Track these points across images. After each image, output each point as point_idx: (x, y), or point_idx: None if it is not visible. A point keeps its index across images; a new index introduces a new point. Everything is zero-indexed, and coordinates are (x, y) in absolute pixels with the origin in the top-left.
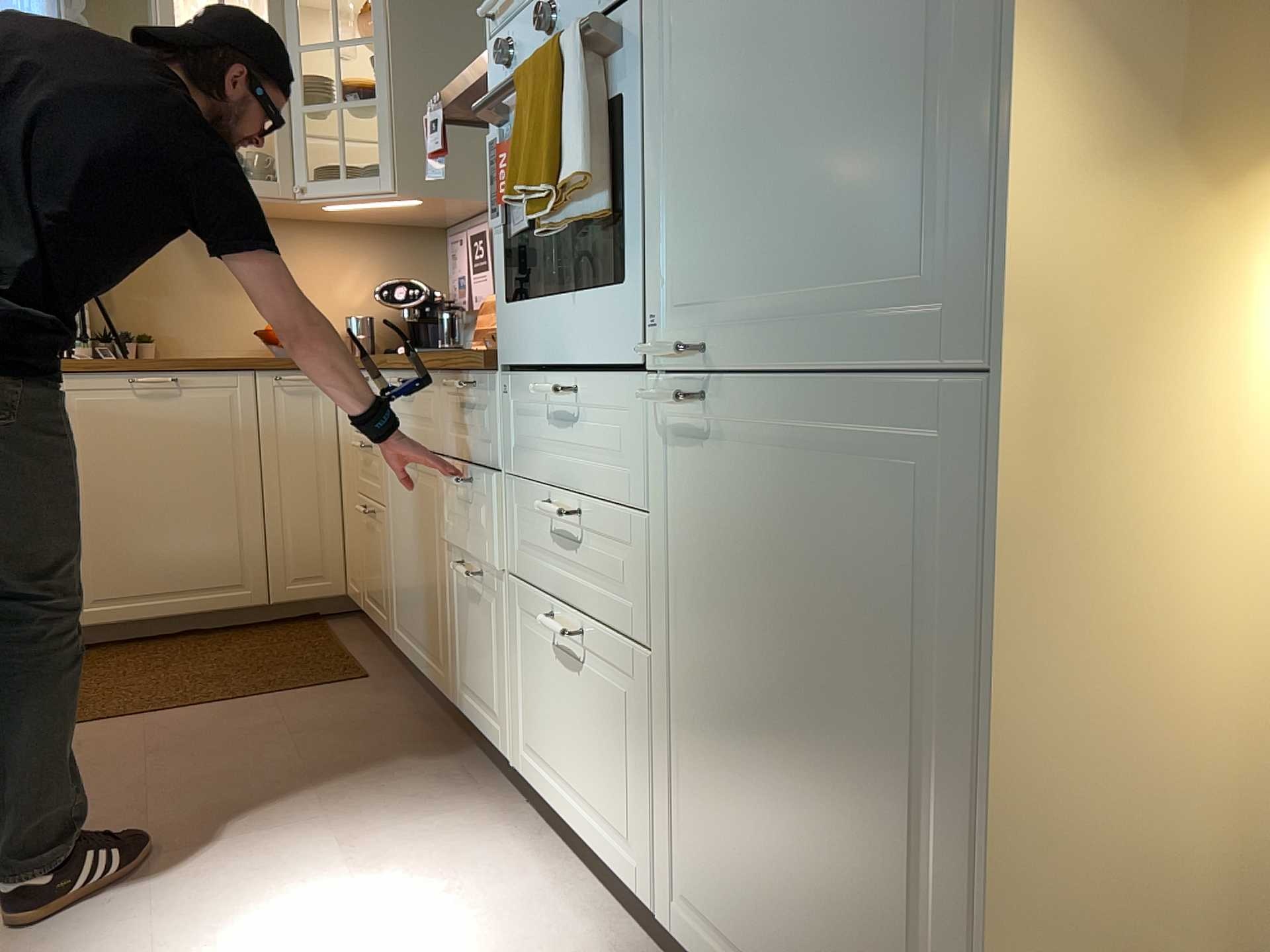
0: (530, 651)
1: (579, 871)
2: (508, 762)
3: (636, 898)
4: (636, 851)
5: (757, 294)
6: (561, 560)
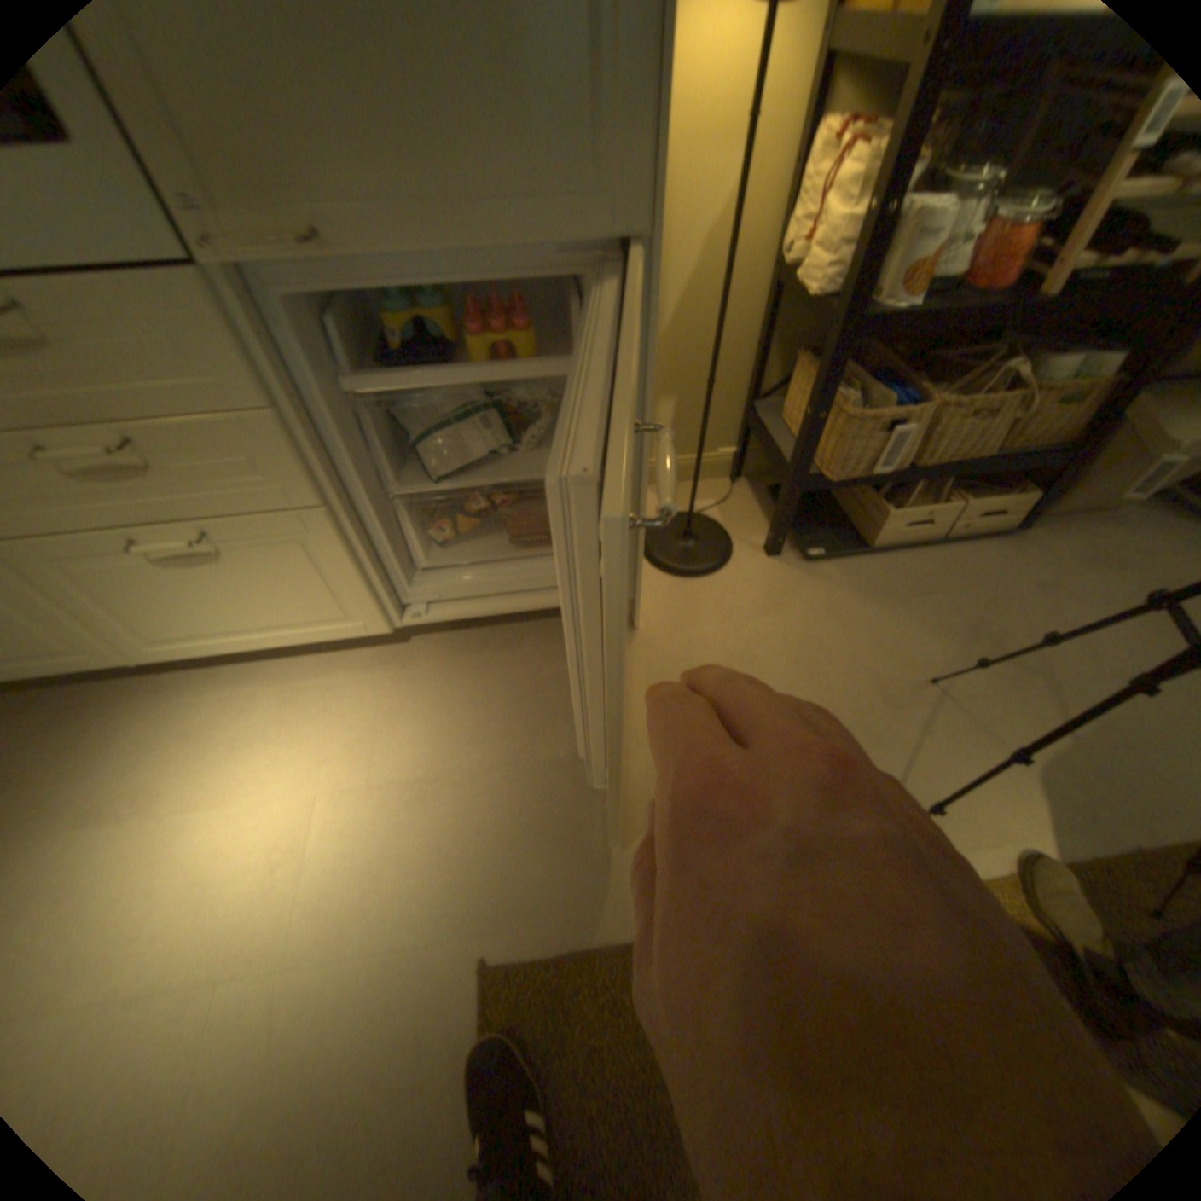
0: (97, 582)
1: (268, 666)
2: (116, 667)
3: (360, 637)
4: (348, 618)
5: (365, 173)
6: (105, 493)
